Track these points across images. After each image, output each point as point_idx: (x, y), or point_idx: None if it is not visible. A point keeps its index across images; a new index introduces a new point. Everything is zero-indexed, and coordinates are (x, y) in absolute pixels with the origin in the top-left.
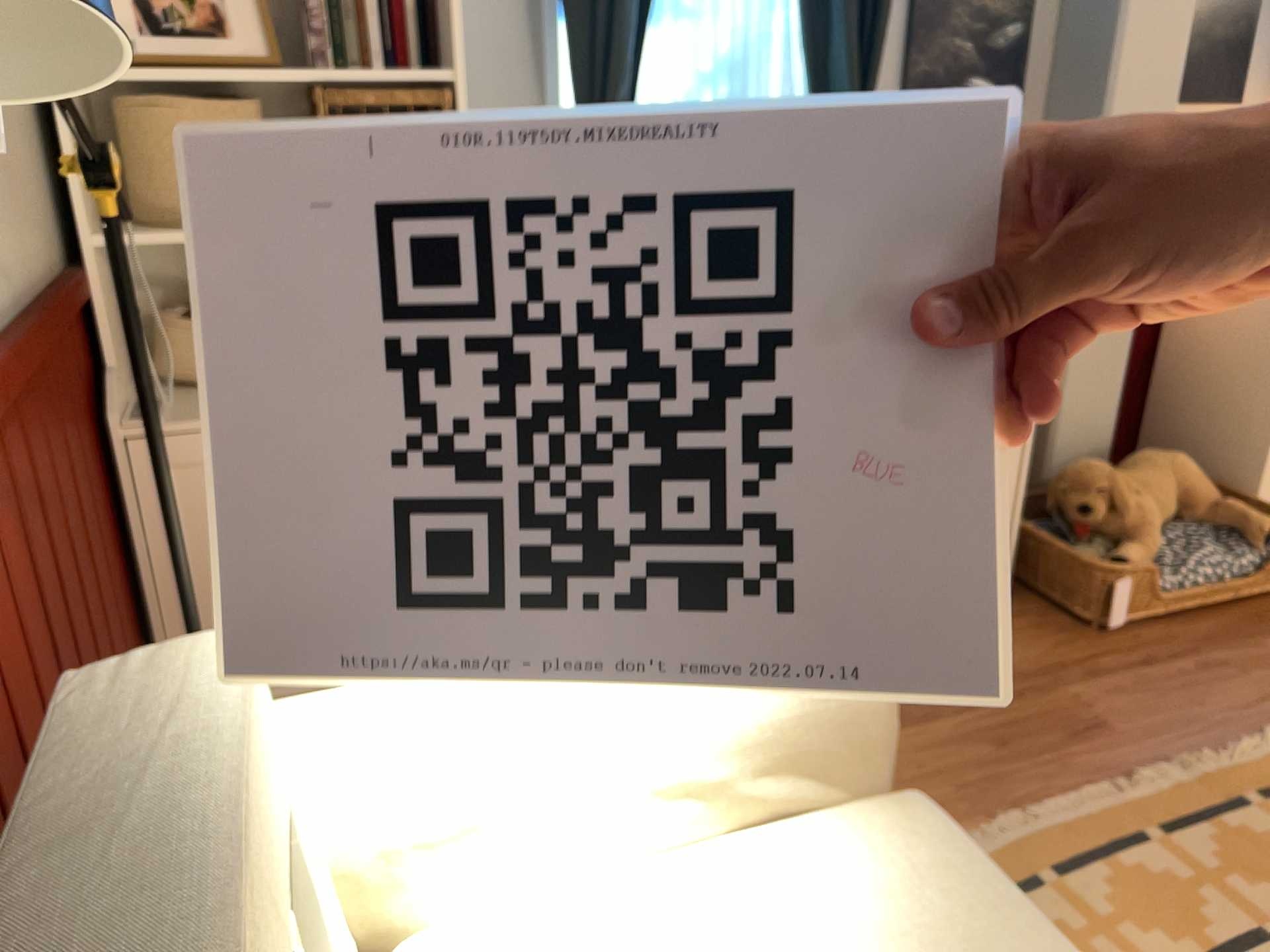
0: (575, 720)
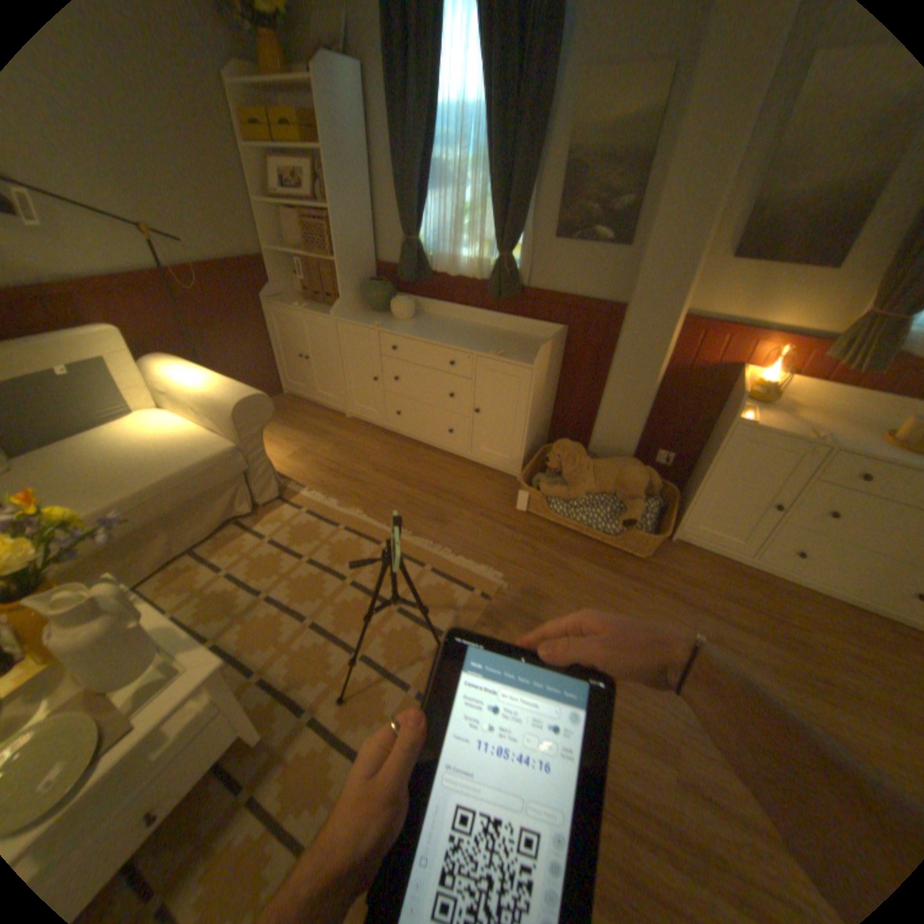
0: (184, 383)
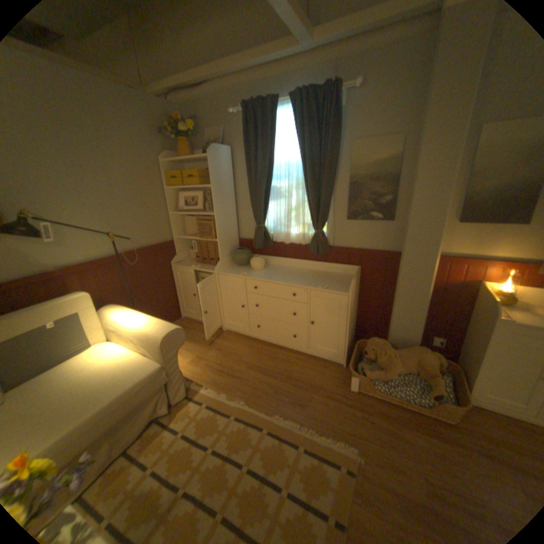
0: (128, 324)
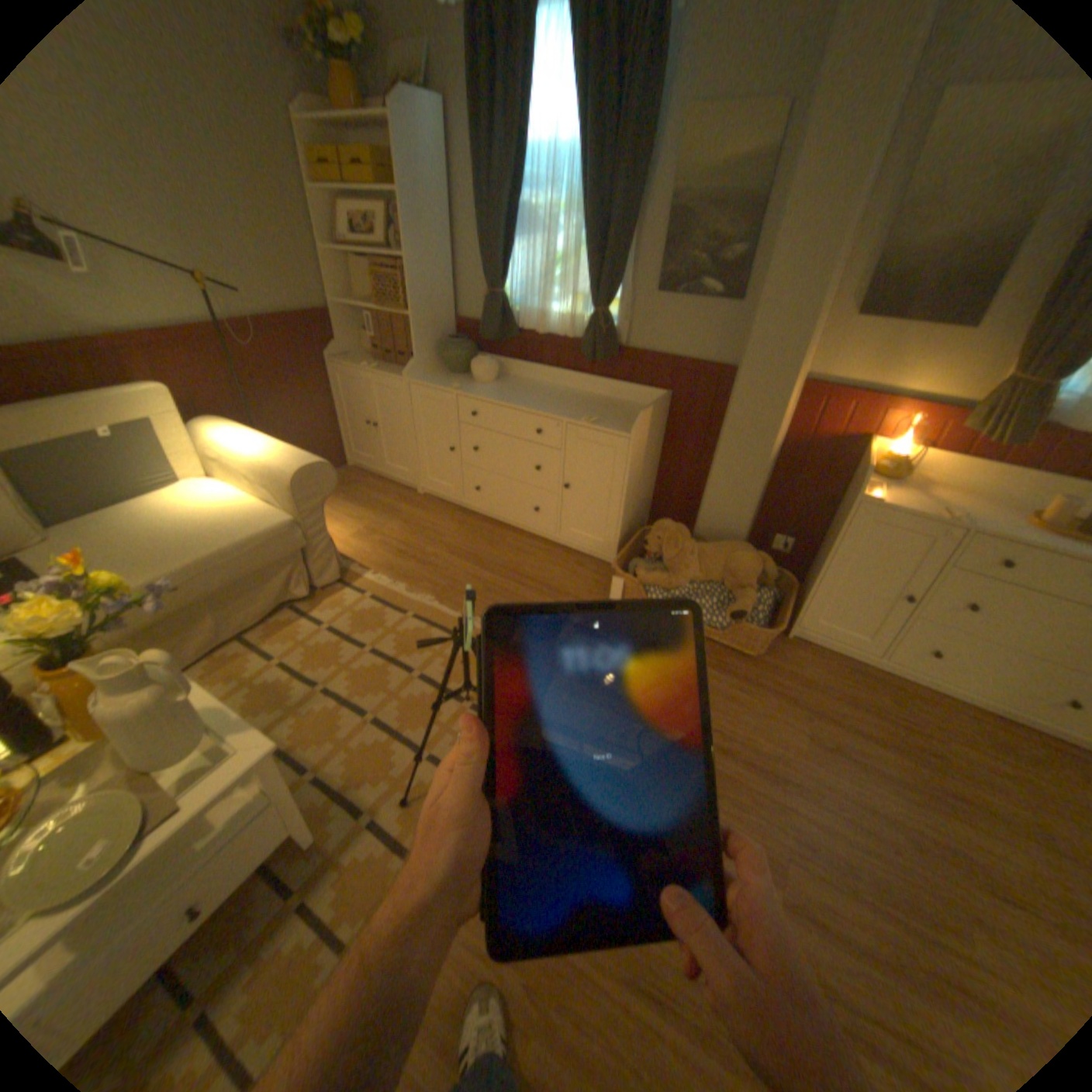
0: (238, 450)
